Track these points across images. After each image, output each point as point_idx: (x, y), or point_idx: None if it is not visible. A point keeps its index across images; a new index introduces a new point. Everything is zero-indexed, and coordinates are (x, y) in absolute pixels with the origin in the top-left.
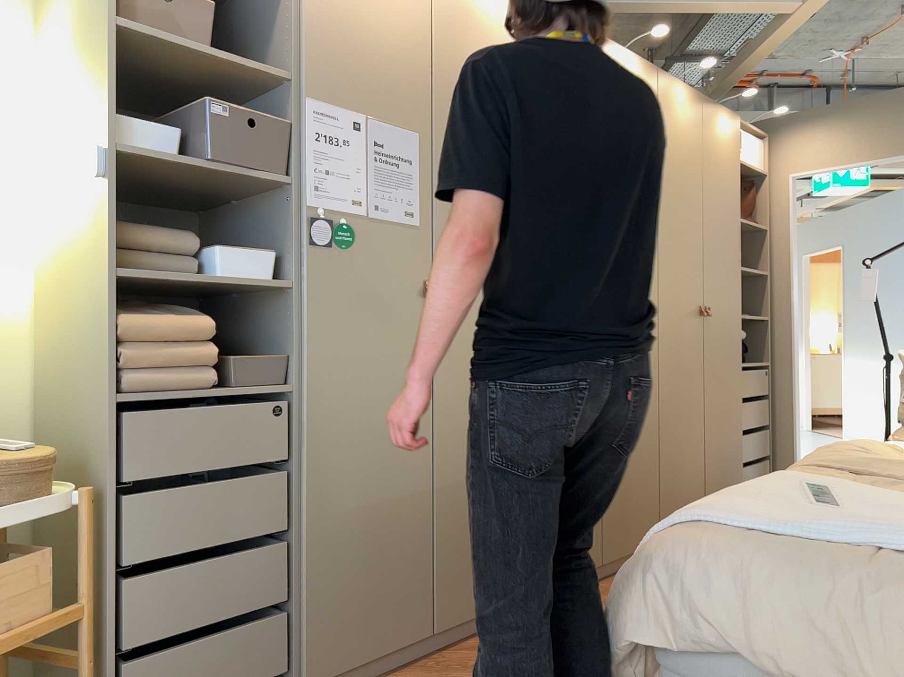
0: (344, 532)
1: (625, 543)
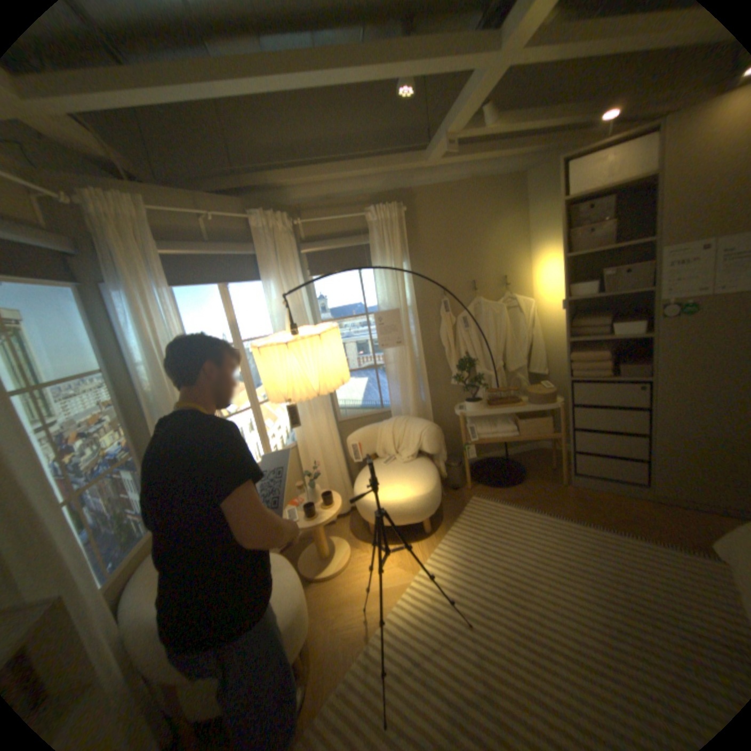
0: (684, 444)
1: None
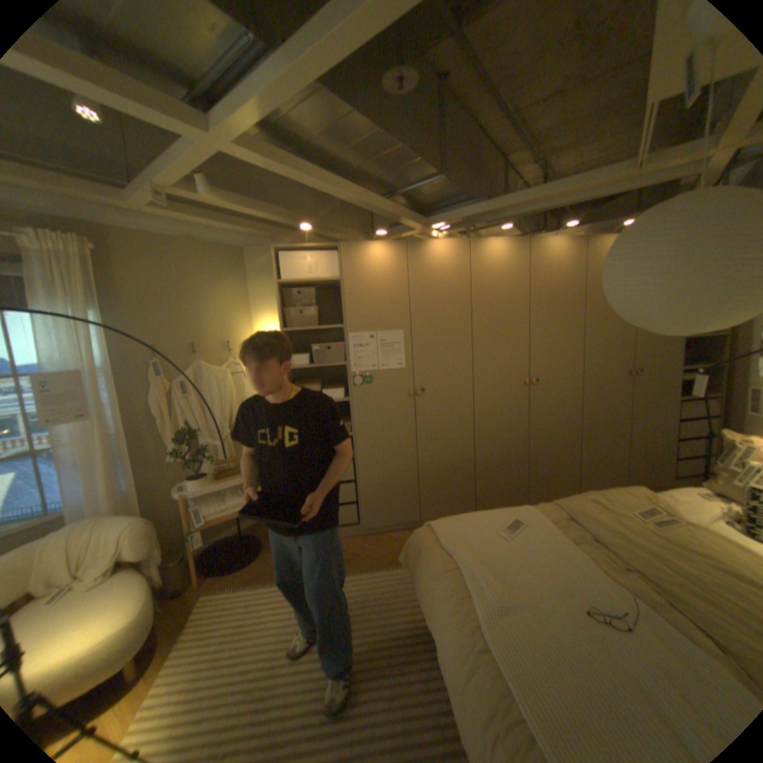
0: (375, 482)
1: (546, 497)
